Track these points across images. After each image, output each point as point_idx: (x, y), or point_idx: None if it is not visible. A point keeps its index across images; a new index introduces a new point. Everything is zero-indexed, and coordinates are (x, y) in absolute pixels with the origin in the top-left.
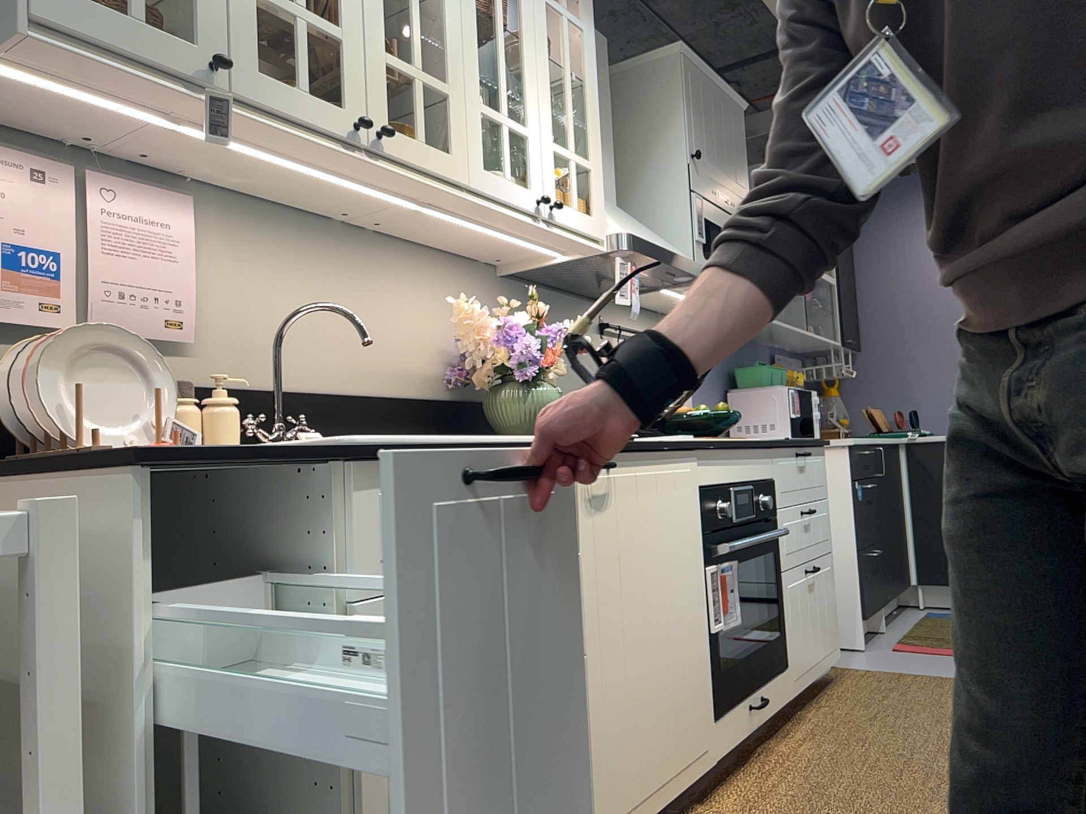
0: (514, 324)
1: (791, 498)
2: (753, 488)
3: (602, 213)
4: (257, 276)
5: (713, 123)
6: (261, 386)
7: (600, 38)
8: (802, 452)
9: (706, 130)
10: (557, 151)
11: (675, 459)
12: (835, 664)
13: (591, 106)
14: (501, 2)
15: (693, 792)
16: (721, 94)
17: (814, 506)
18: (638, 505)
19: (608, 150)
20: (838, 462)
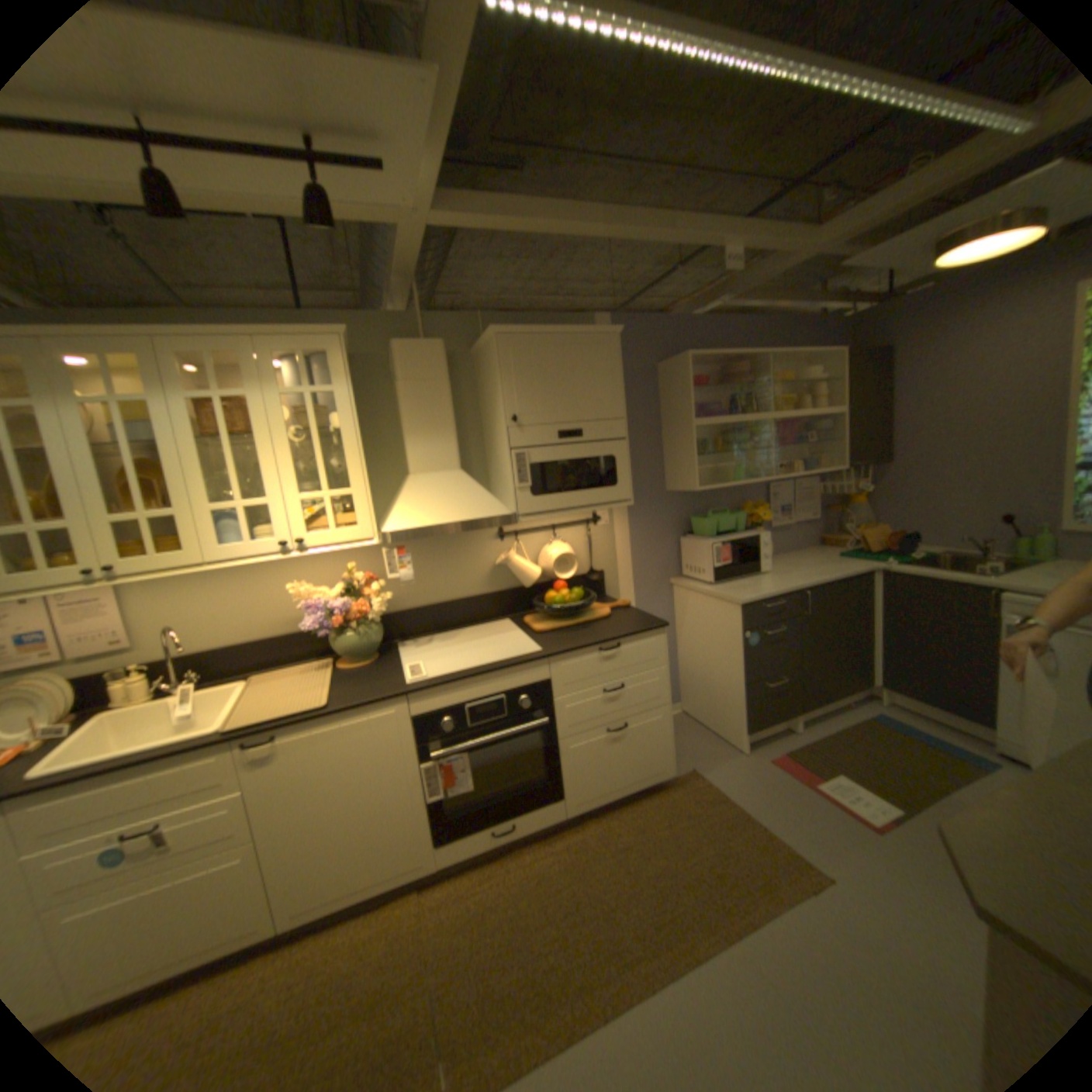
0: (319, 601)
1: (582, 685)
2: (505, 696)
3: (367, 520)
4: (171, 599)
5: (551, 373)
6: (184, 653)
7: (430, 343)
8: (607, 647)
9: (538, 385)
10: (305, 499)
11: (370, 710)
12: (699, 769)
13: (348, 447)
14: (236, 415)
15: (408, 887)
16: (569, 339)
17: (630, 681)
18: (314, 750)
19: (443, 431)
20: (734, 614)
